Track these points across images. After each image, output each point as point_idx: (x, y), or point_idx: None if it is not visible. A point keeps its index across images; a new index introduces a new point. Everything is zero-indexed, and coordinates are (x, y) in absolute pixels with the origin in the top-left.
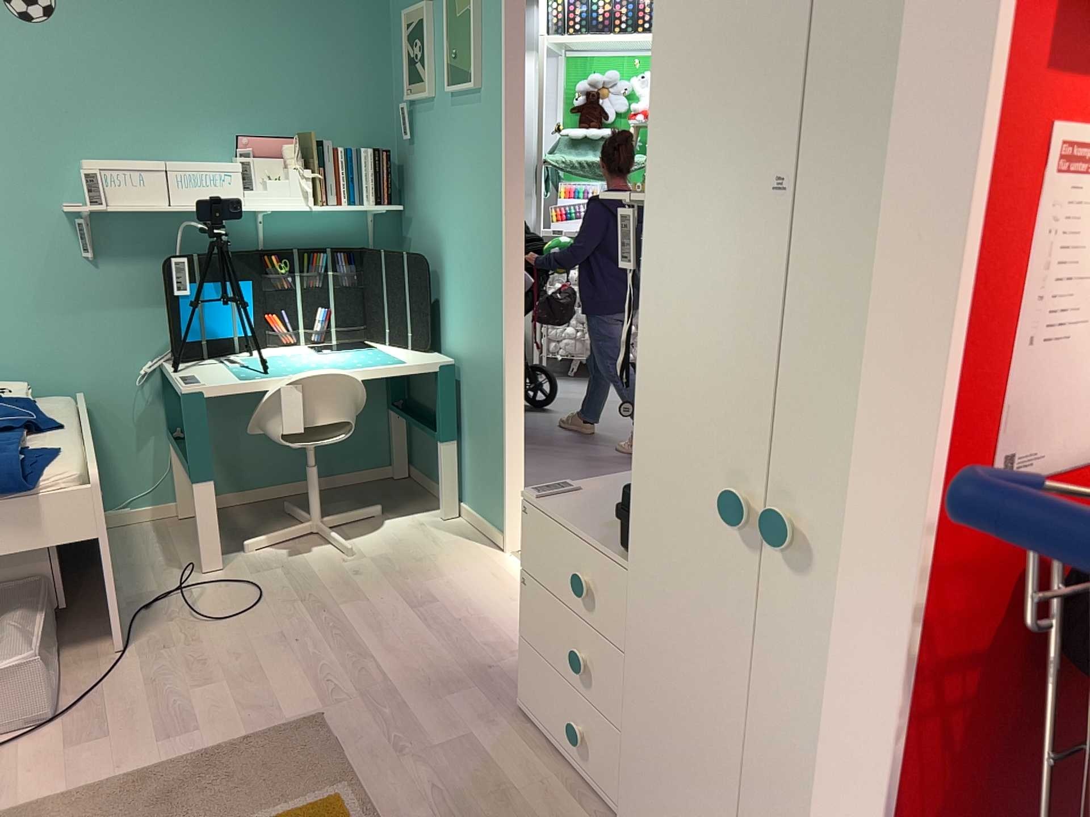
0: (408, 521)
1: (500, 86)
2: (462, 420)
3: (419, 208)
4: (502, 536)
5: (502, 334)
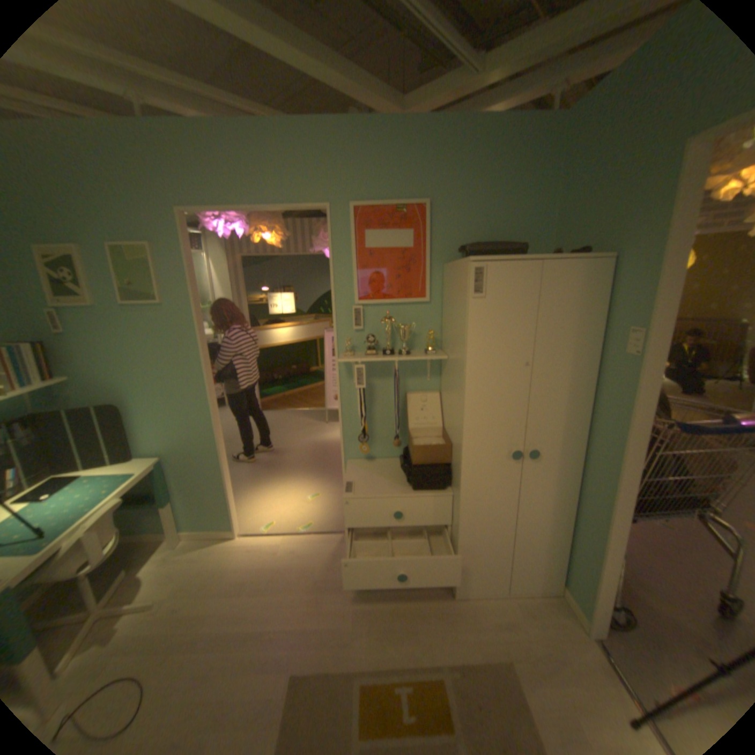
0: (151, 565)
1: (188, 304)
2: (169, 490)
3: (80, 376)
4: (229, 533)
5: (211, 433)
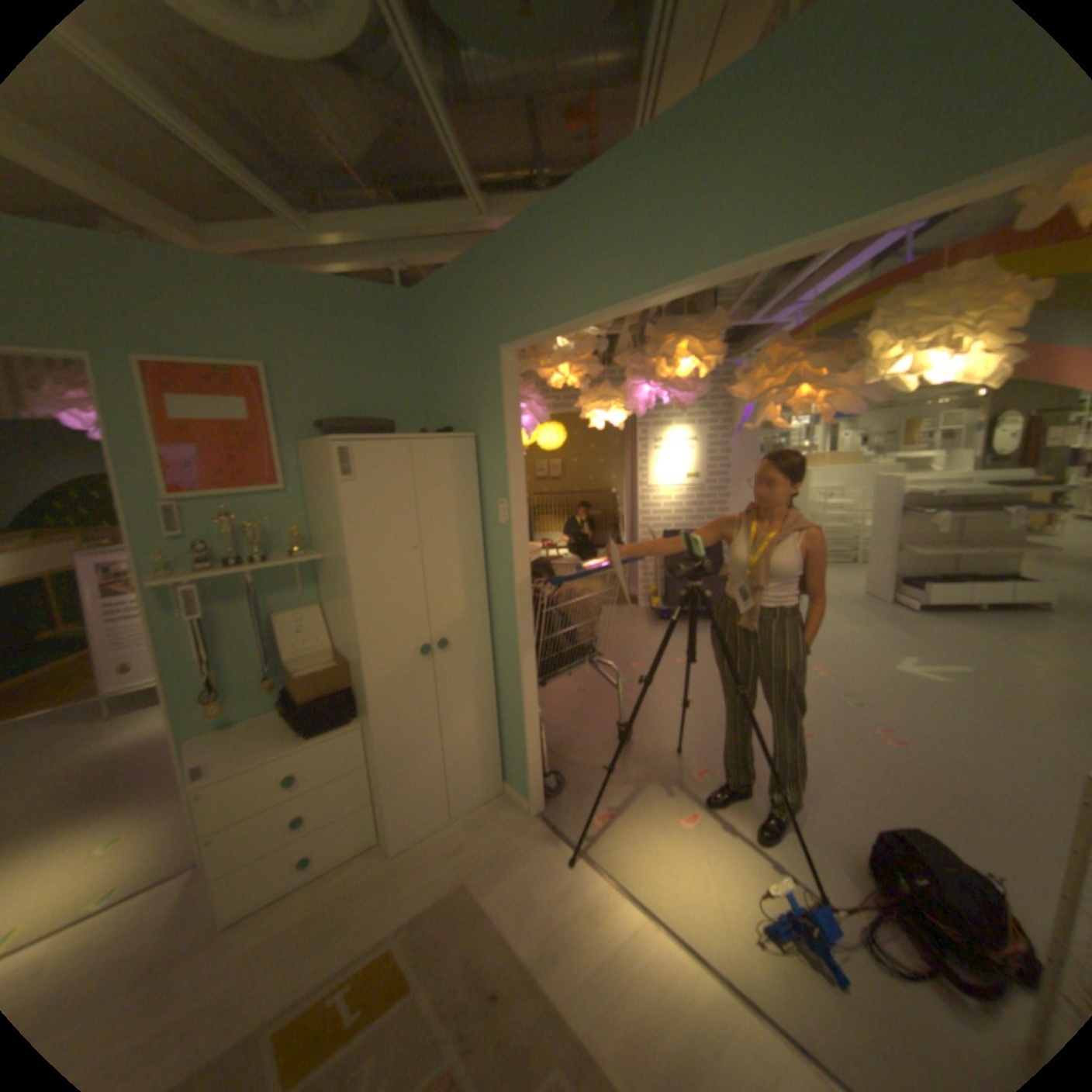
0: None
1: None
2: None
3: None
4: None
5: None
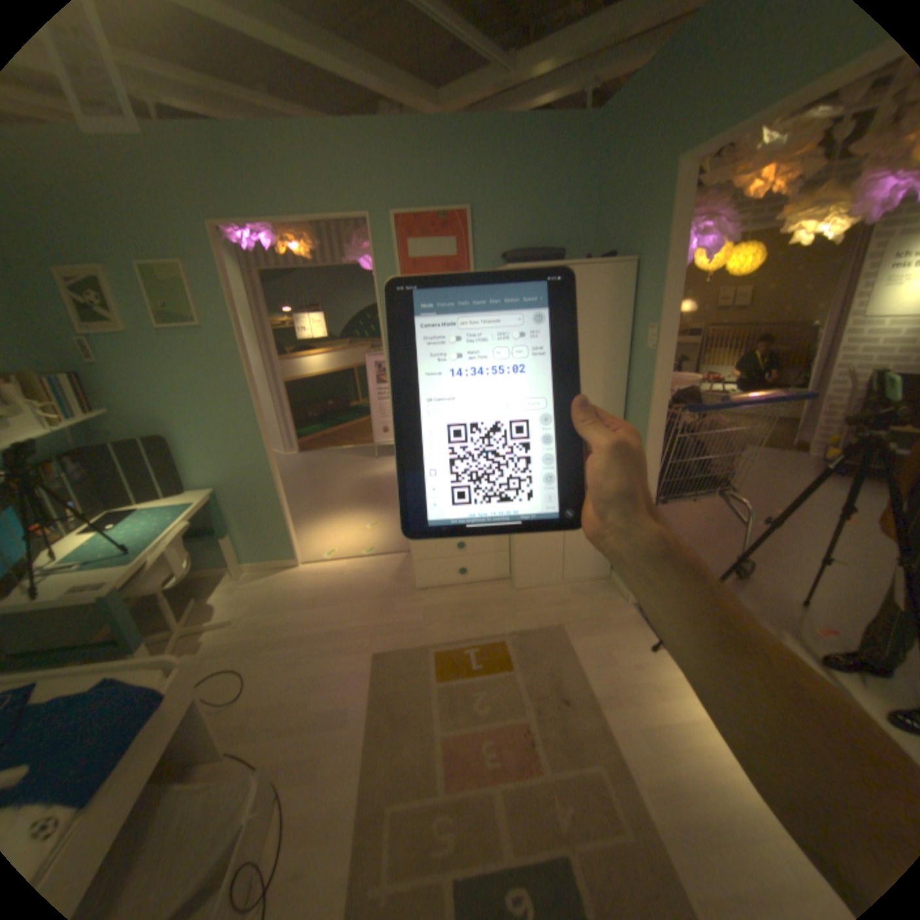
0: (219, 594)
1: (229, 325)
2: (226, 522)
3: (119, 408)
4: (292, 560)
5: (265, 460)
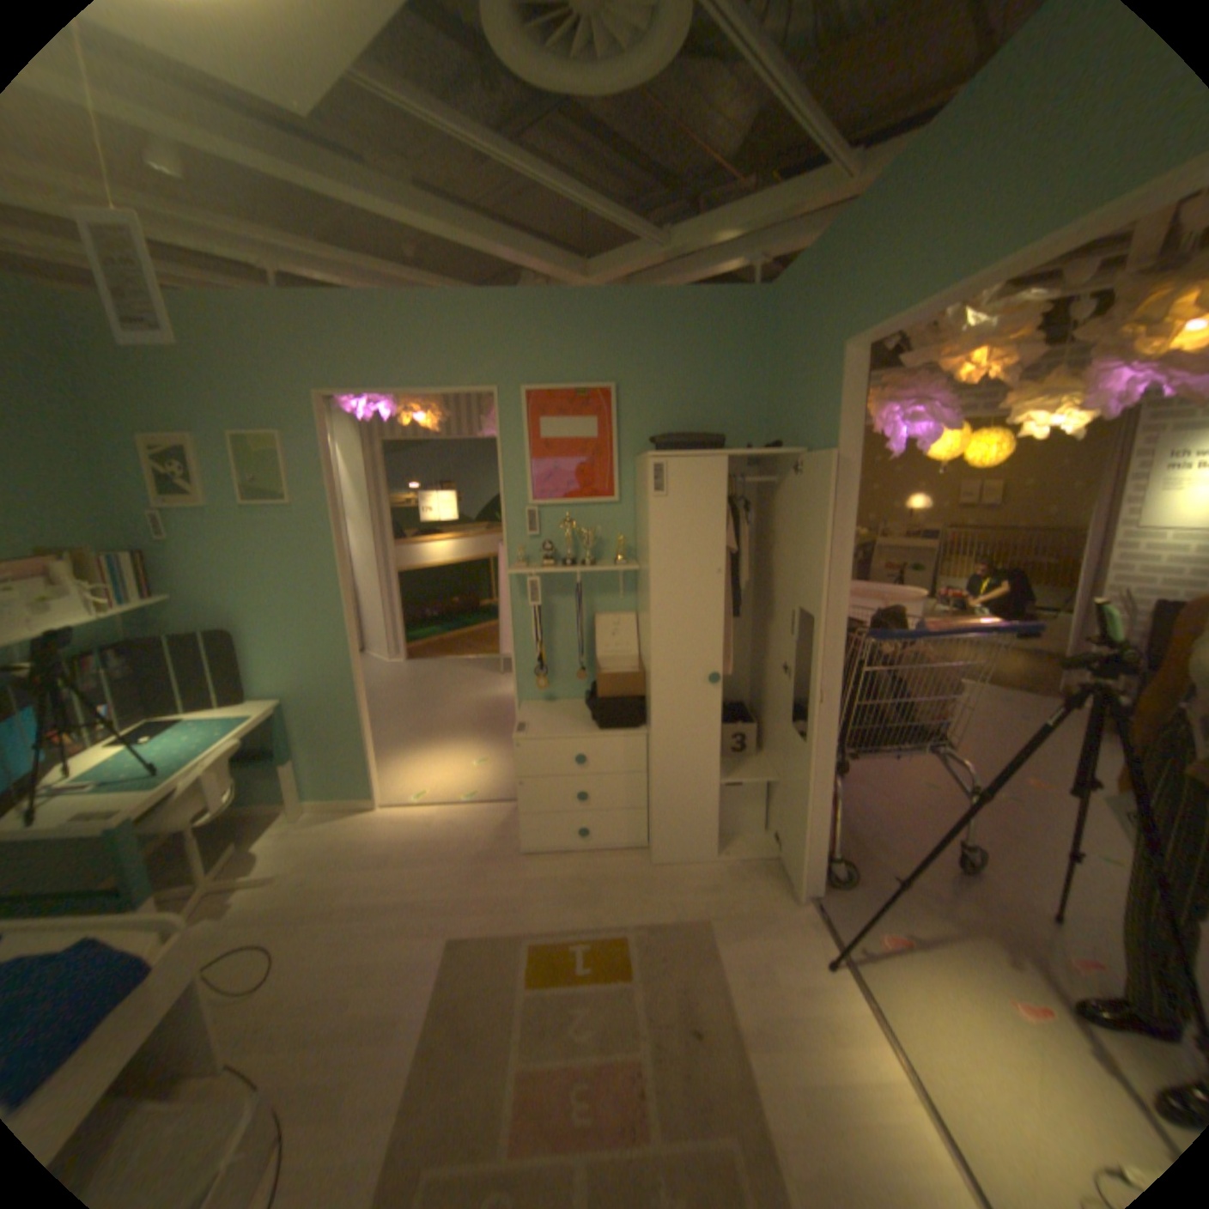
0: (268, 839)
1: (324, 504)
2: (291, 743)
3: (185, 594)
4: (368, 801)
5: (349, 668)
